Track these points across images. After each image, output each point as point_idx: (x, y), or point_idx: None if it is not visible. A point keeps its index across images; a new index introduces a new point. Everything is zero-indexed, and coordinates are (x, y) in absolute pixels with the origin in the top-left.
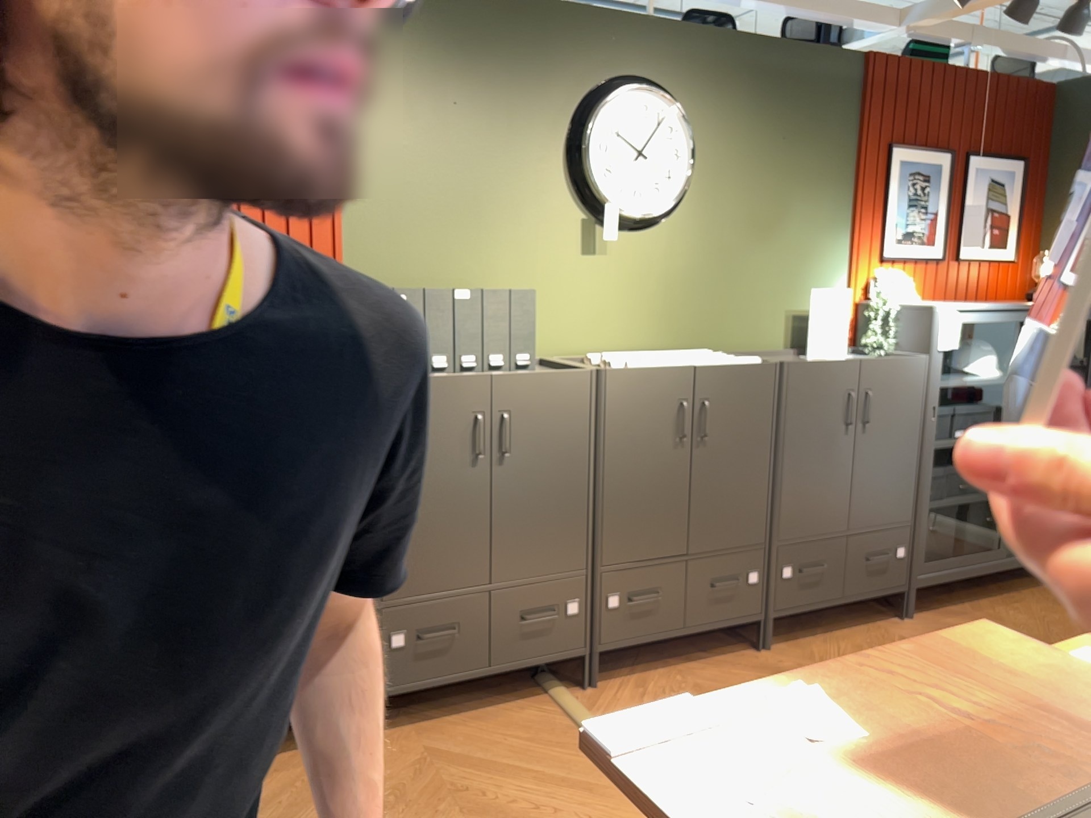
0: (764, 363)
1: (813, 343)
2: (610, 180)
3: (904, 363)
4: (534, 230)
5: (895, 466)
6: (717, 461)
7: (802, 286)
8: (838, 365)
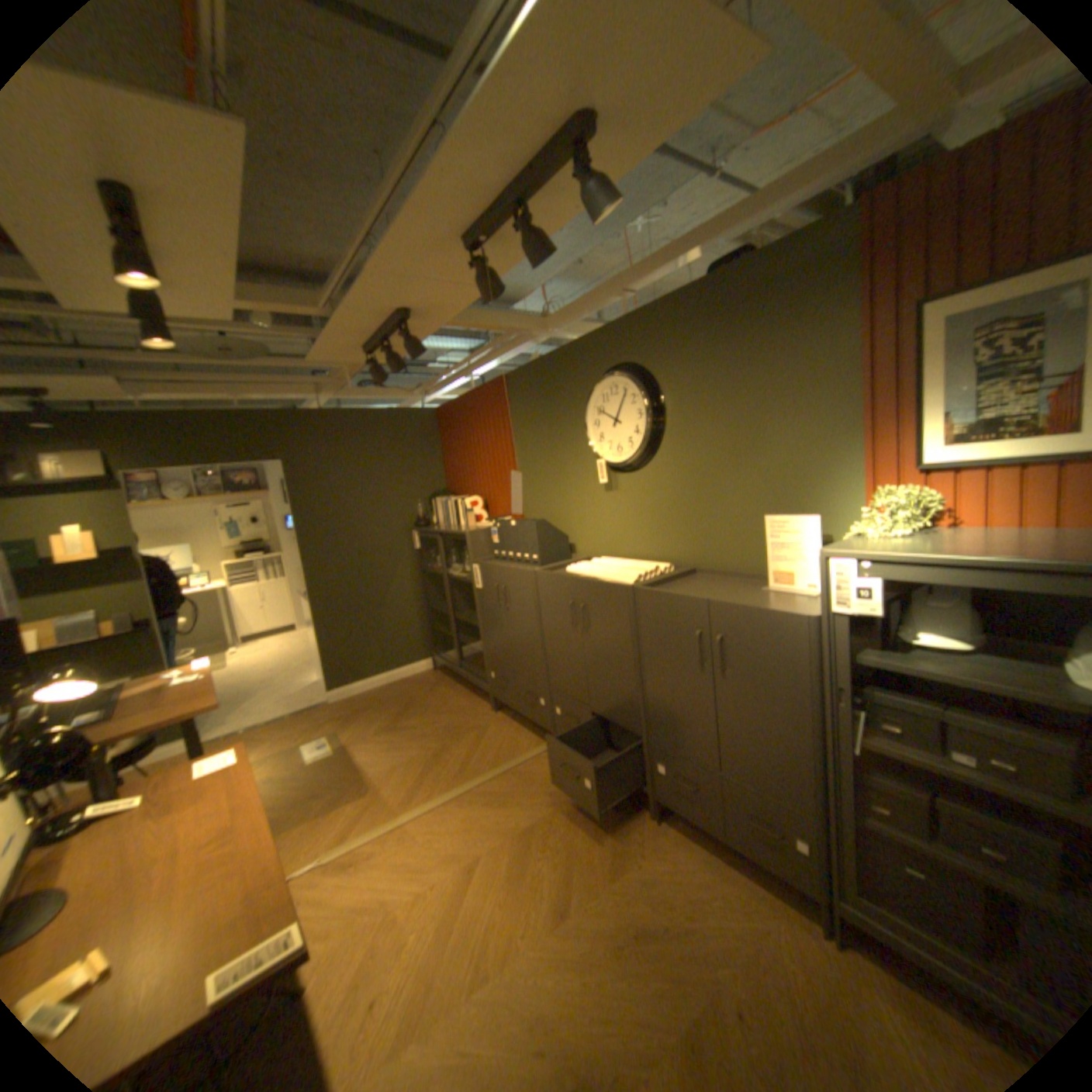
0: (625, 585)
1: (774, 574)
2: (603, 444)
3: (768, 616)
4: (581, 481)
5: (774, 737)
6: (597, 650)
7: (793, 509)
8: (682, 600)
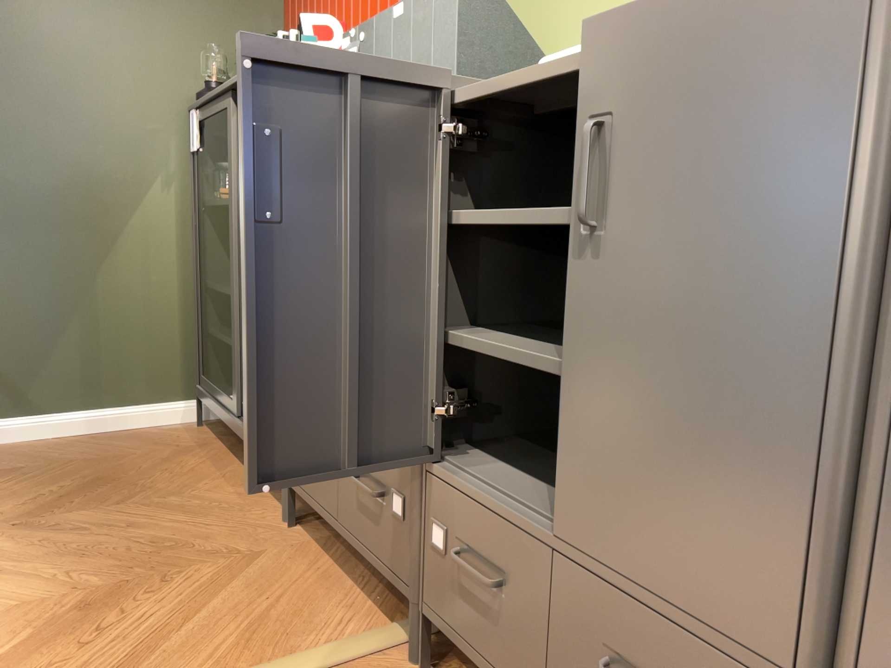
0: None
1: None
2: None
3: None
4: None
5: None
6: (627, 304)
7: None
8: None
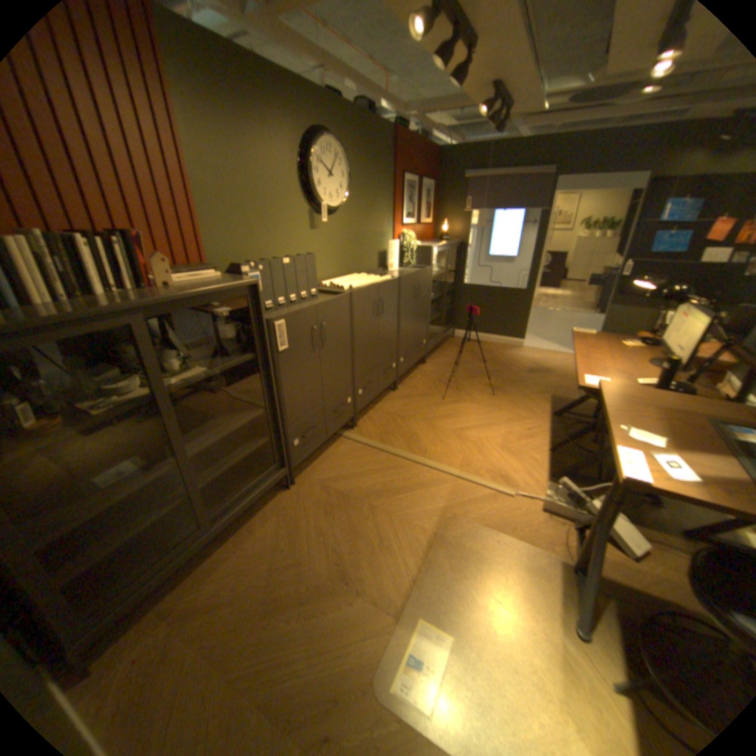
0: (394, 278)
1: (390, 265)
2: (321, 189)
3: (426, 271)
4: (291, 218)
5: (424, 312)
6: (385, 324)
7: (381, 239)
8: (412, 275)
